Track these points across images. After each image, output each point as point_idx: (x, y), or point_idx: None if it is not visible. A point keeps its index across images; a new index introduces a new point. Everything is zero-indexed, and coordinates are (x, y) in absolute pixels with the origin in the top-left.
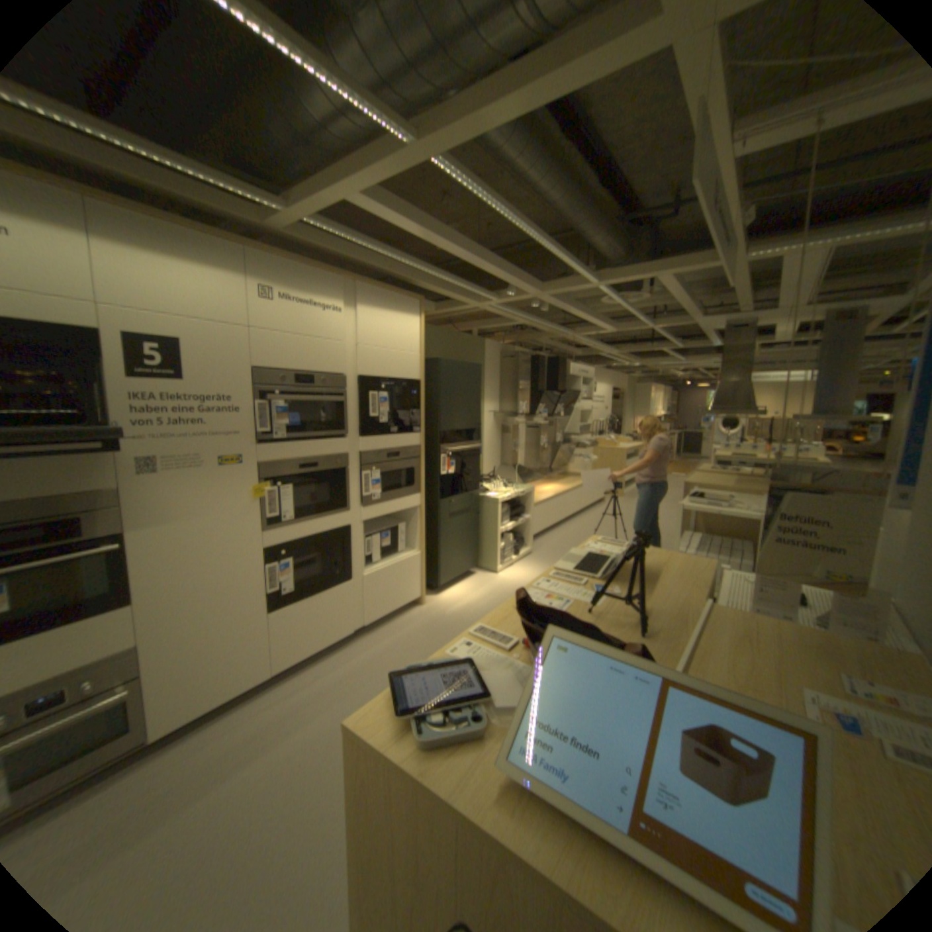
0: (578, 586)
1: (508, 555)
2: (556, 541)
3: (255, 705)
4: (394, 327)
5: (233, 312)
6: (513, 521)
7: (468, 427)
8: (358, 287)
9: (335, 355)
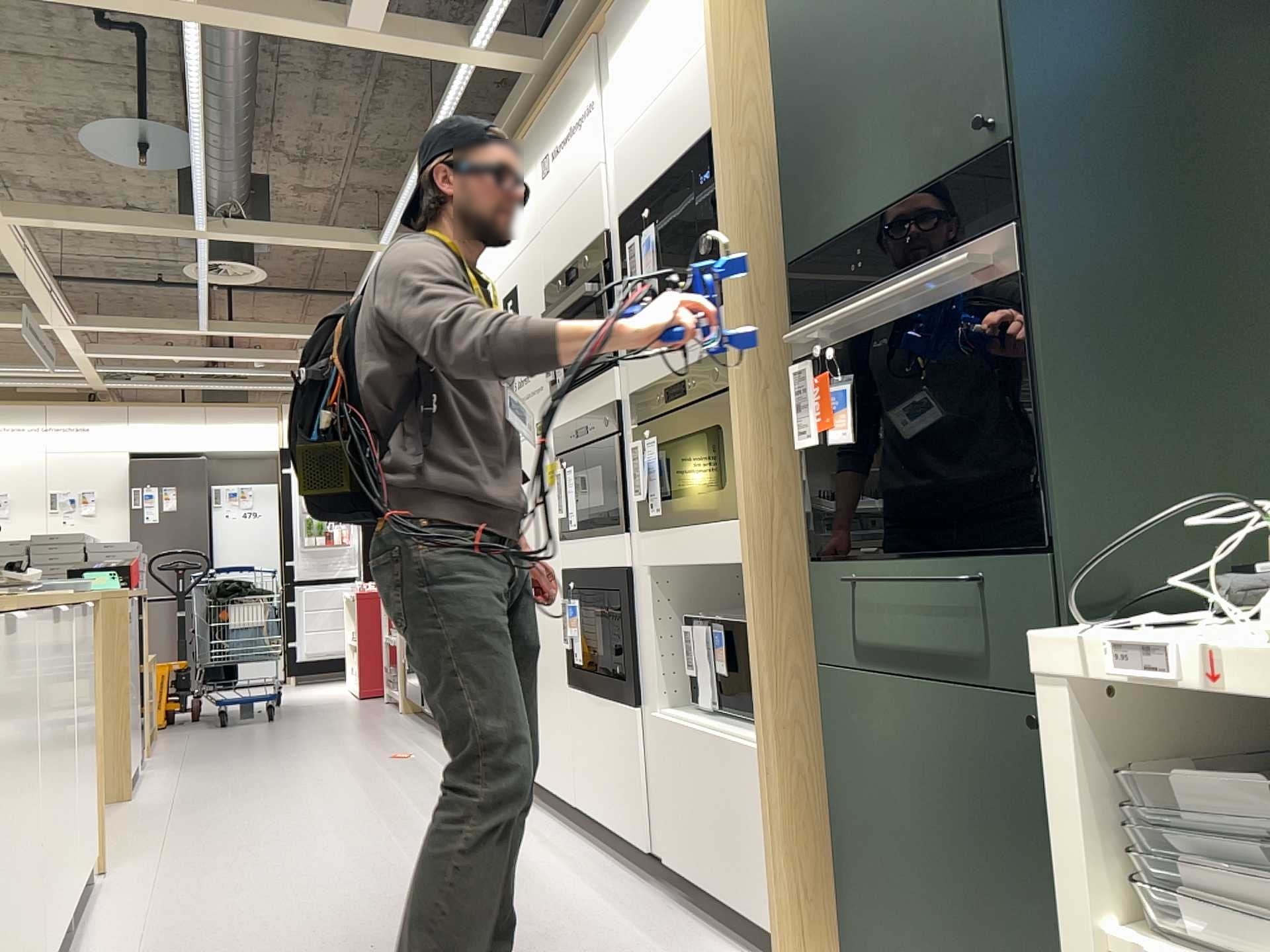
0: None
1: None
2: None
3: (561, 832)
4: (659, 29)
5: (532, 219)
6: None
7: (935, 169)
8: (608, 21)
9: (594, 198)
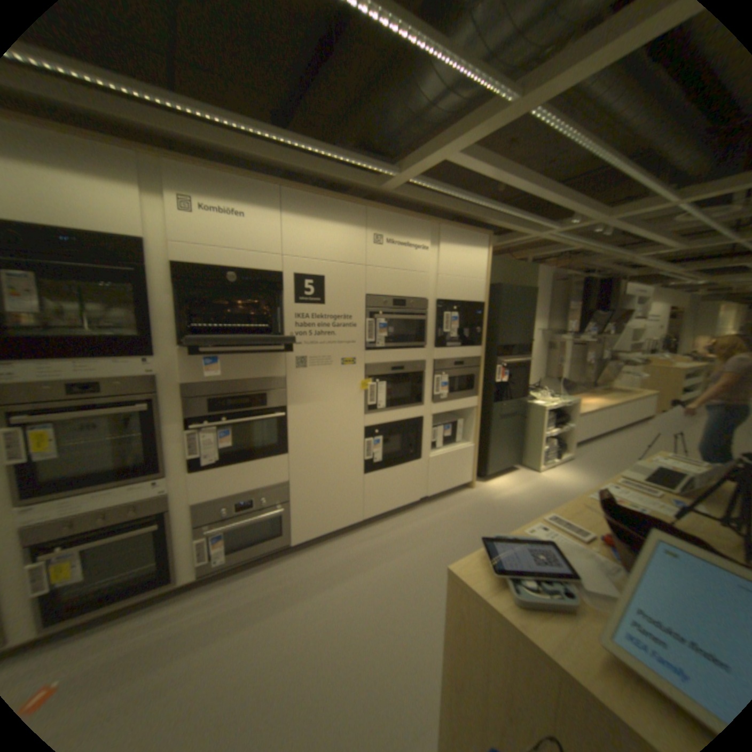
0: (653, 498)
1: (552, 458)
2: (601, 452)
3: (353, 538)
4: (467, 258)
5: (357, 255)
6: (559, 428)
7: (523, 342)
8: (442, 228)
9: (422, 284)
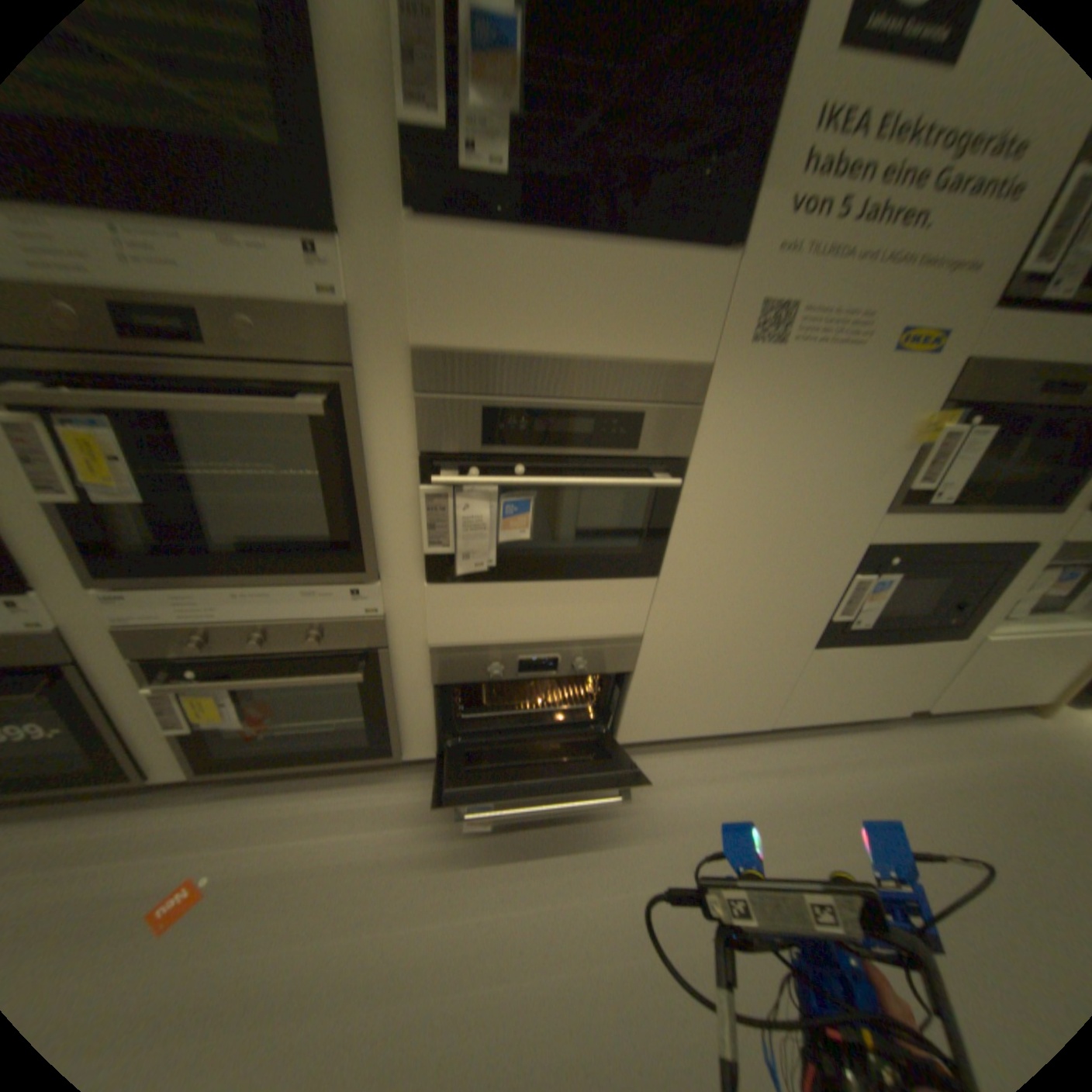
0: None
1: None
2: None
3: (739, 754)
4: None
5: None
6: None
7: None
8: None
9: None
